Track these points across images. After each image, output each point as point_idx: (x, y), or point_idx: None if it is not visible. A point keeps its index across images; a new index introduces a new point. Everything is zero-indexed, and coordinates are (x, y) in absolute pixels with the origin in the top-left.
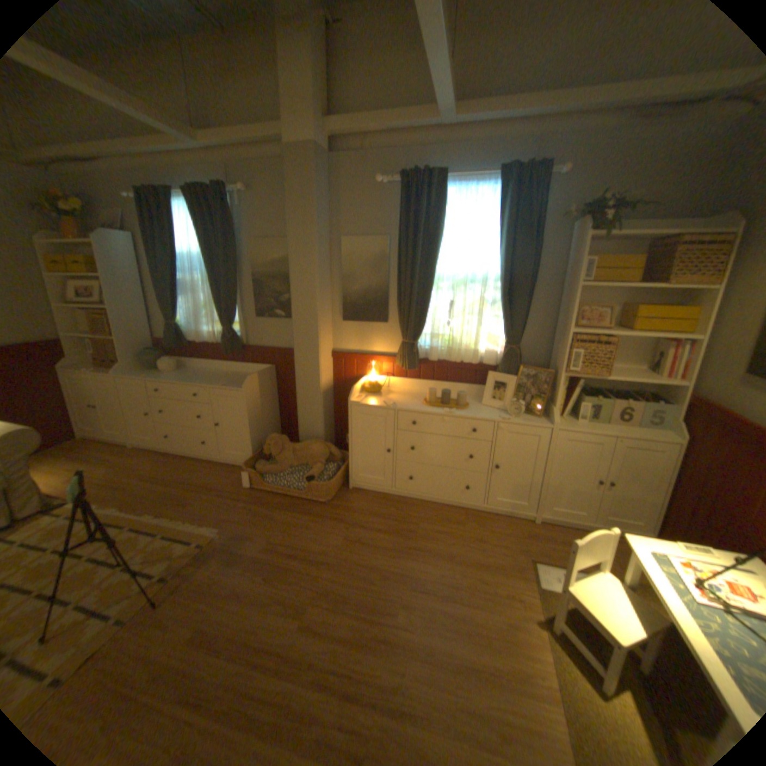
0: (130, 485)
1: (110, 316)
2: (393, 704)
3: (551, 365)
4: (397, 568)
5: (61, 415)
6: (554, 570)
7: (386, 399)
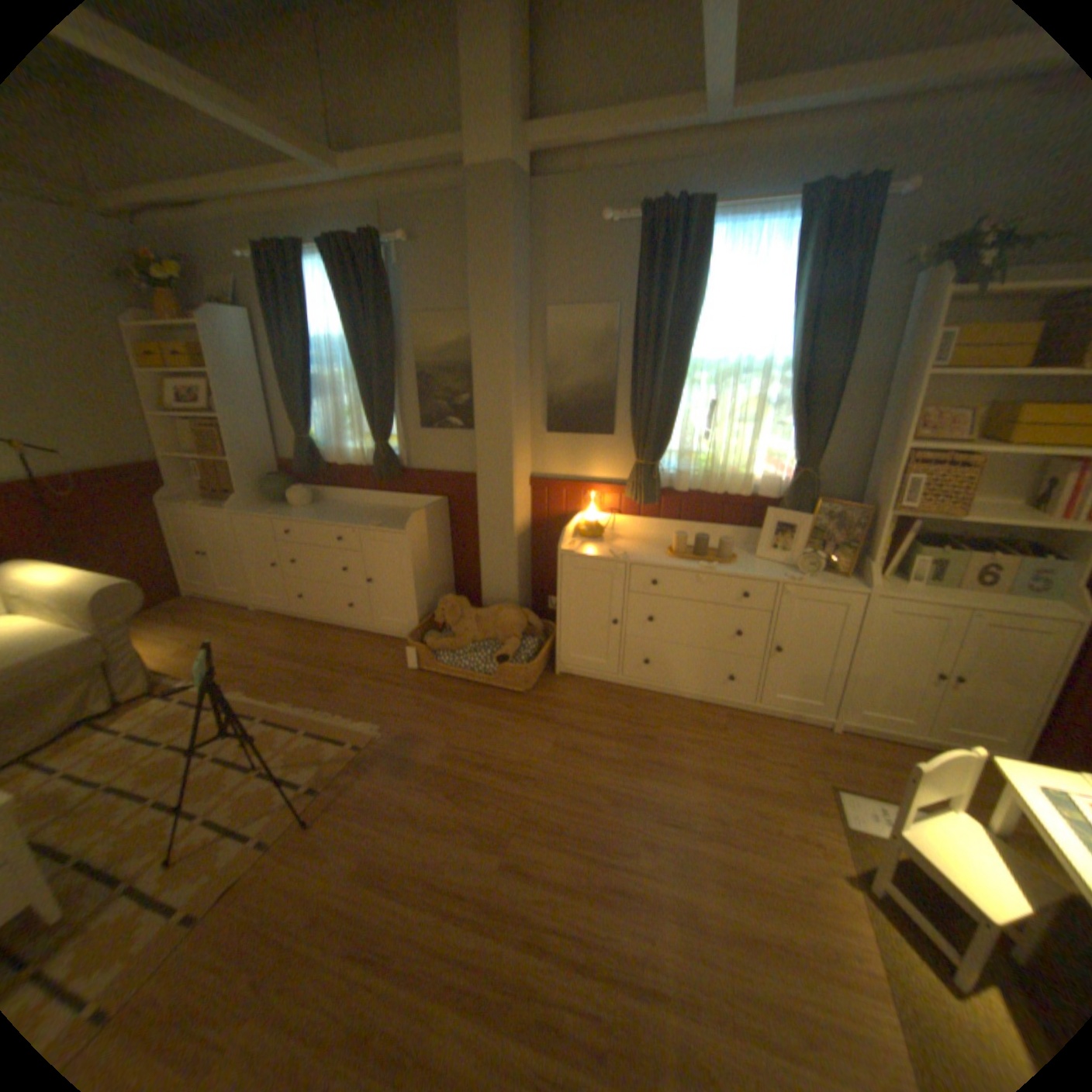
0: (256, 661)
1: (220, 429)
2: (642, 981)
3: (865, 498)
4: (633, 789)
5: (161, 565)
6: (866, 802)
7: (612, 547)
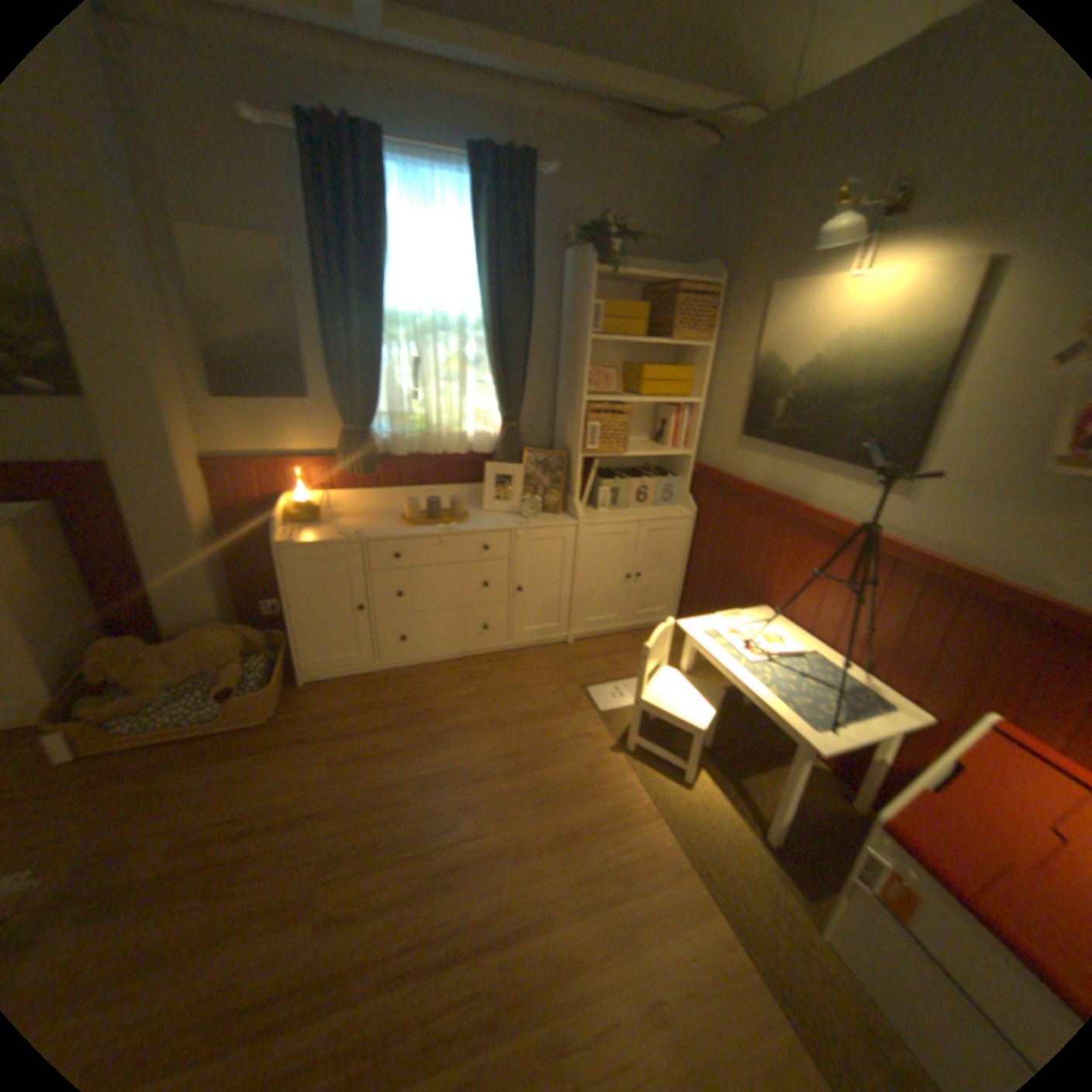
0: None
1: None
2: (500, 931)
3: (554, 446)
4: (428, 767)
5: None
6: (602, 687)
7: (337, 528)
